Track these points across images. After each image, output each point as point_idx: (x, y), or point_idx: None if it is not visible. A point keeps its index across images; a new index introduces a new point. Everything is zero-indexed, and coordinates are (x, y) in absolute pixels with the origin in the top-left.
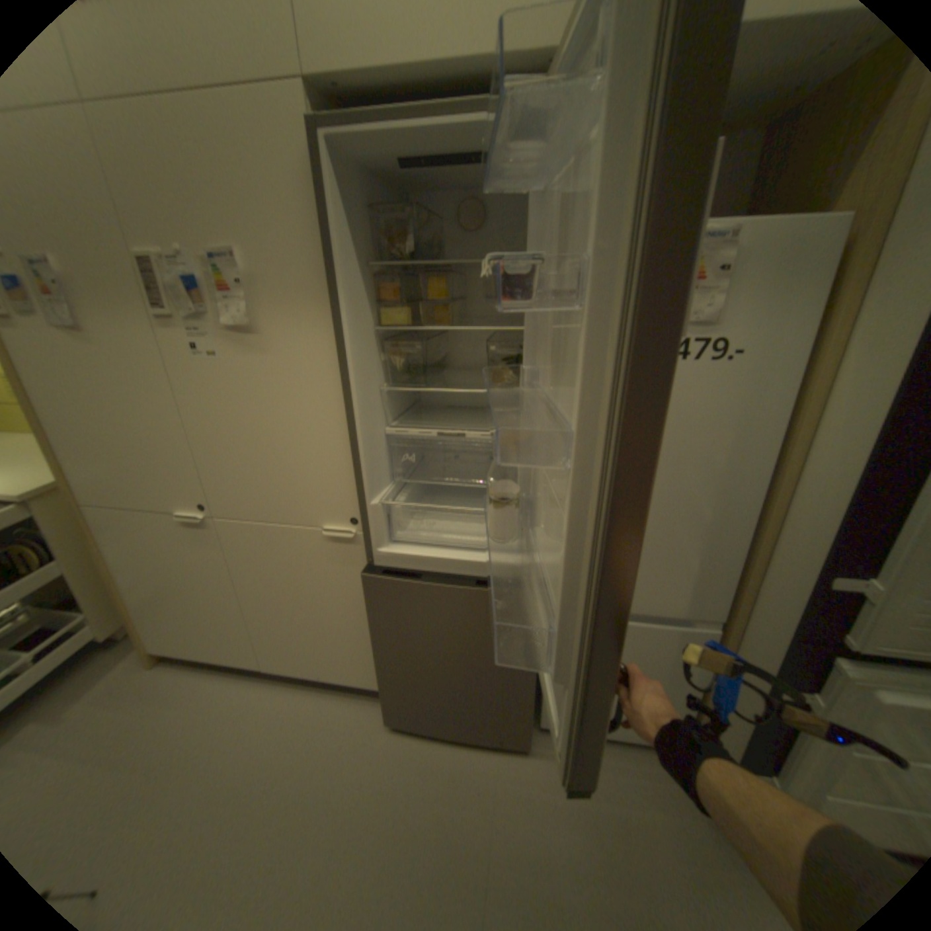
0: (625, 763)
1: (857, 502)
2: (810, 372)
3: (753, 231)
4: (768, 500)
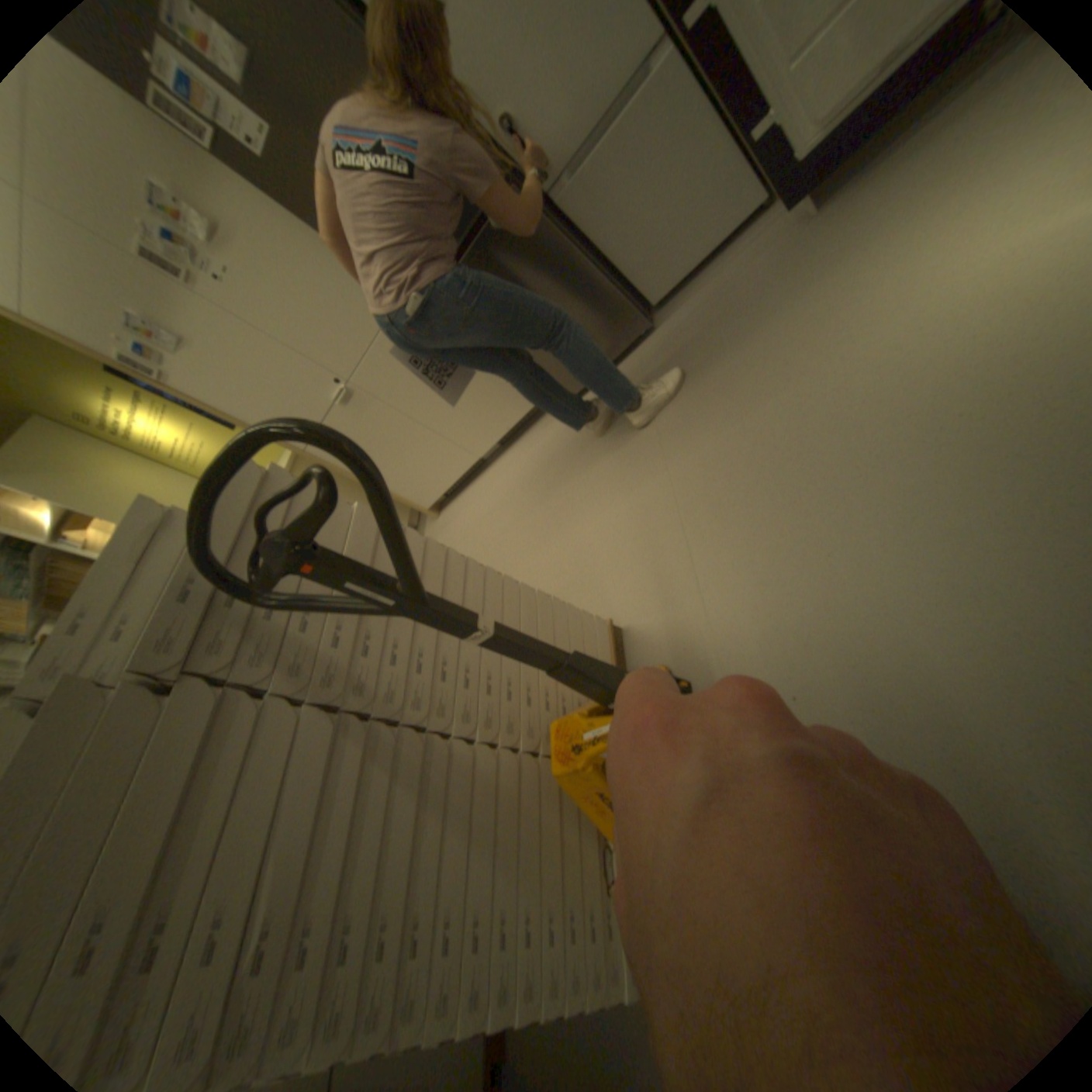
0: (727, 256)
1: None
2: None
3: None
4: None
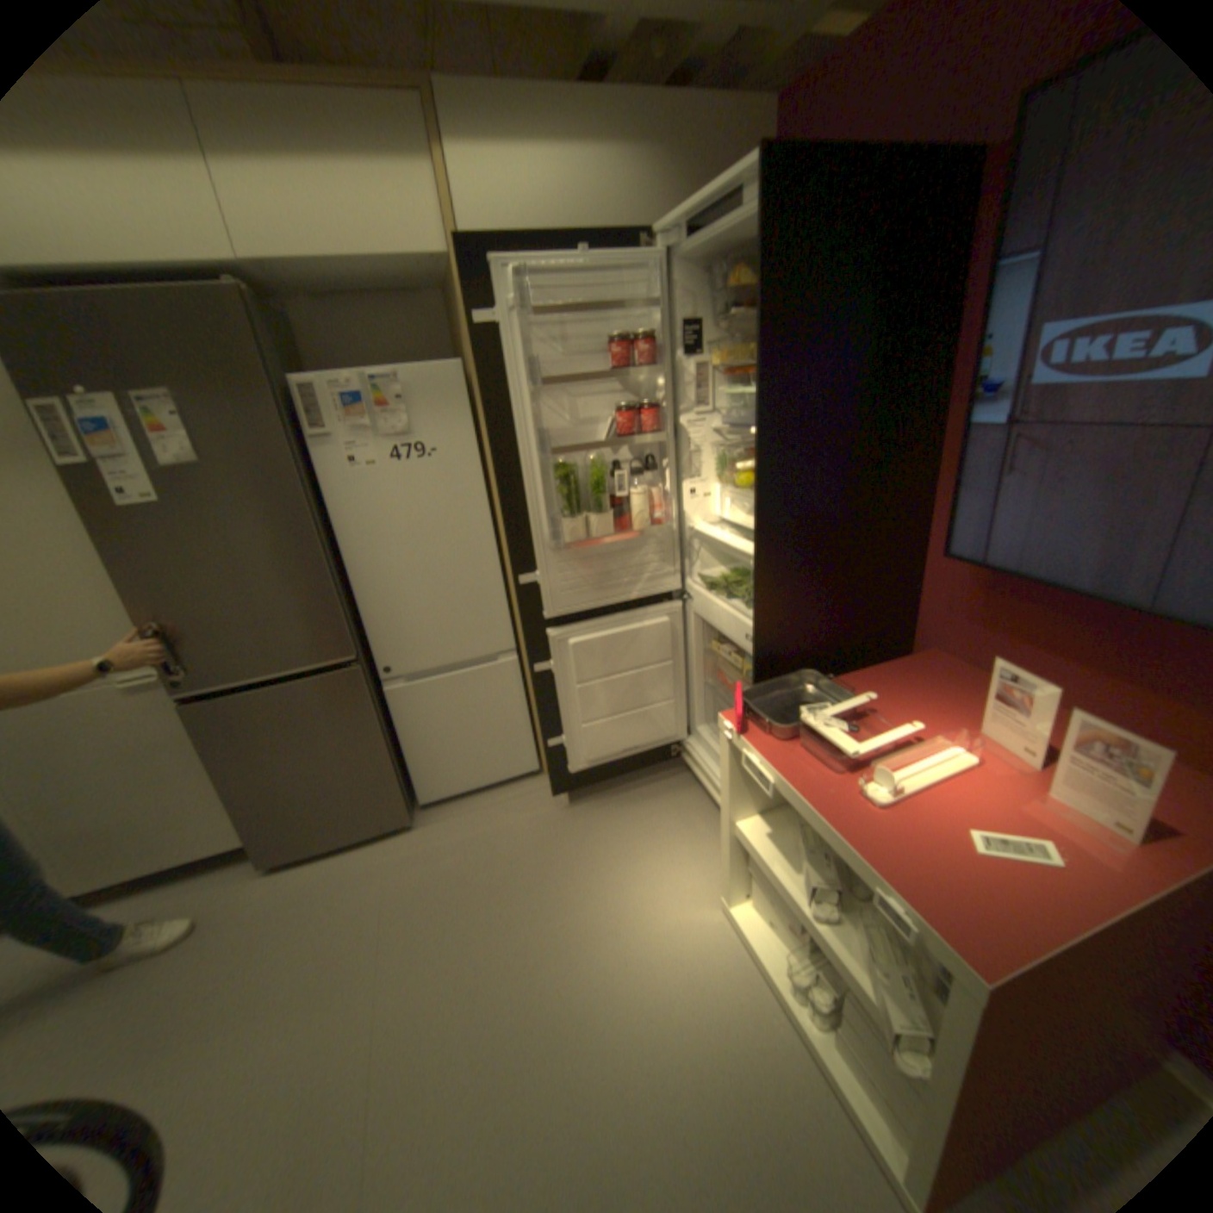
0: (494, 798)
1: (504, 527)
2: (485, 458)
3: (406, 374)
4: (501, 549)
